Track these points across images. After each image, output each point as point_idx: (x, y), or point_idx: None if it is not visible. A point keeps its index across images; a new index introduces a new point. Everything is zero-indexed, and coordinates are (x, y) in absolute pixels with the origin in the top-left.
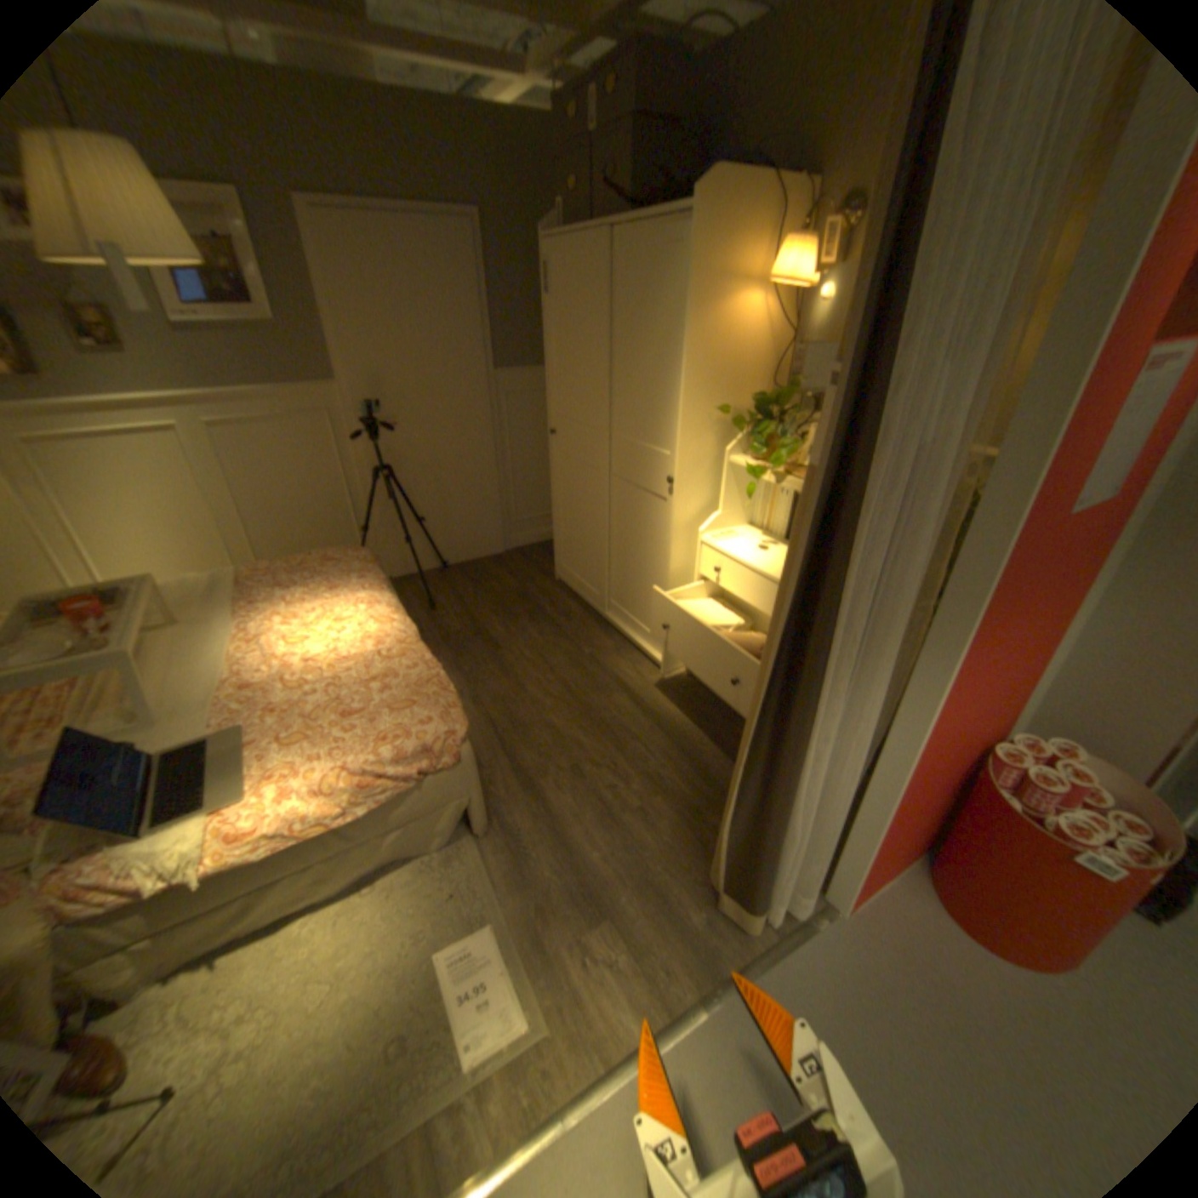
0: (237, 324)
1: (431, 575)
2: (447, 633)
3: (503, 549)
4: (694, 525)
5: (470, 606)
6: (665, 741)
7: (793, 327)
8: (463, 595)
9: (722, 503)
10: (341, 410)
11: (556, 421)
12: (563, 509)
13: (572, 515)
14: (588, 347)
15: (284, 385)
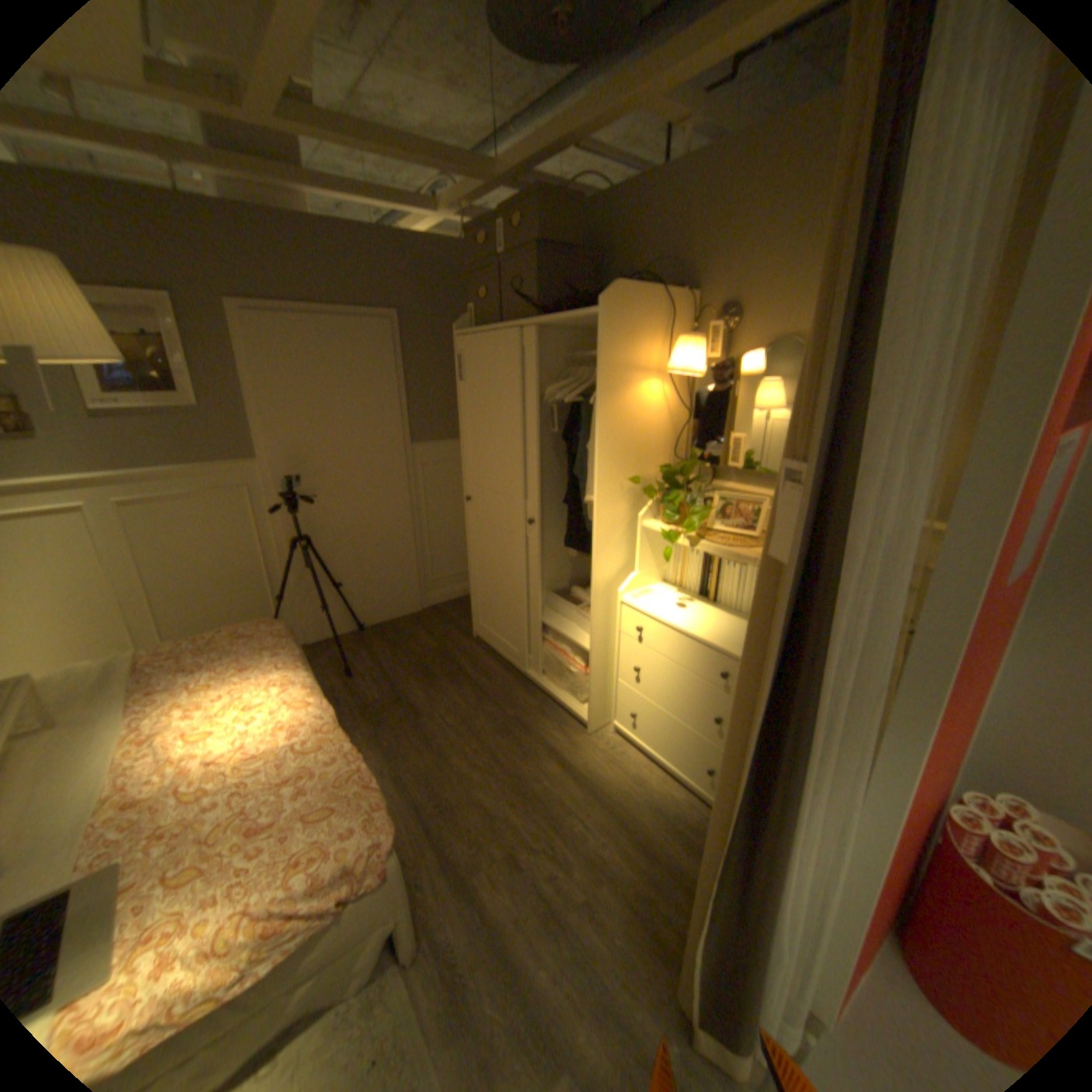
0: (157, 409)
1: (345, 638)
2: (363, 702)
3: (418, 607)
4: (612, 586)
5: (386, 671)
6: (601, 814)
7: (686, 408)
8: (379, 659)
9: (636, 564)
10: (259, 484)
11: (471, 489)
12: (479, 569)
13: (488, 574)
14: (501, 425)
15: (201, 463)
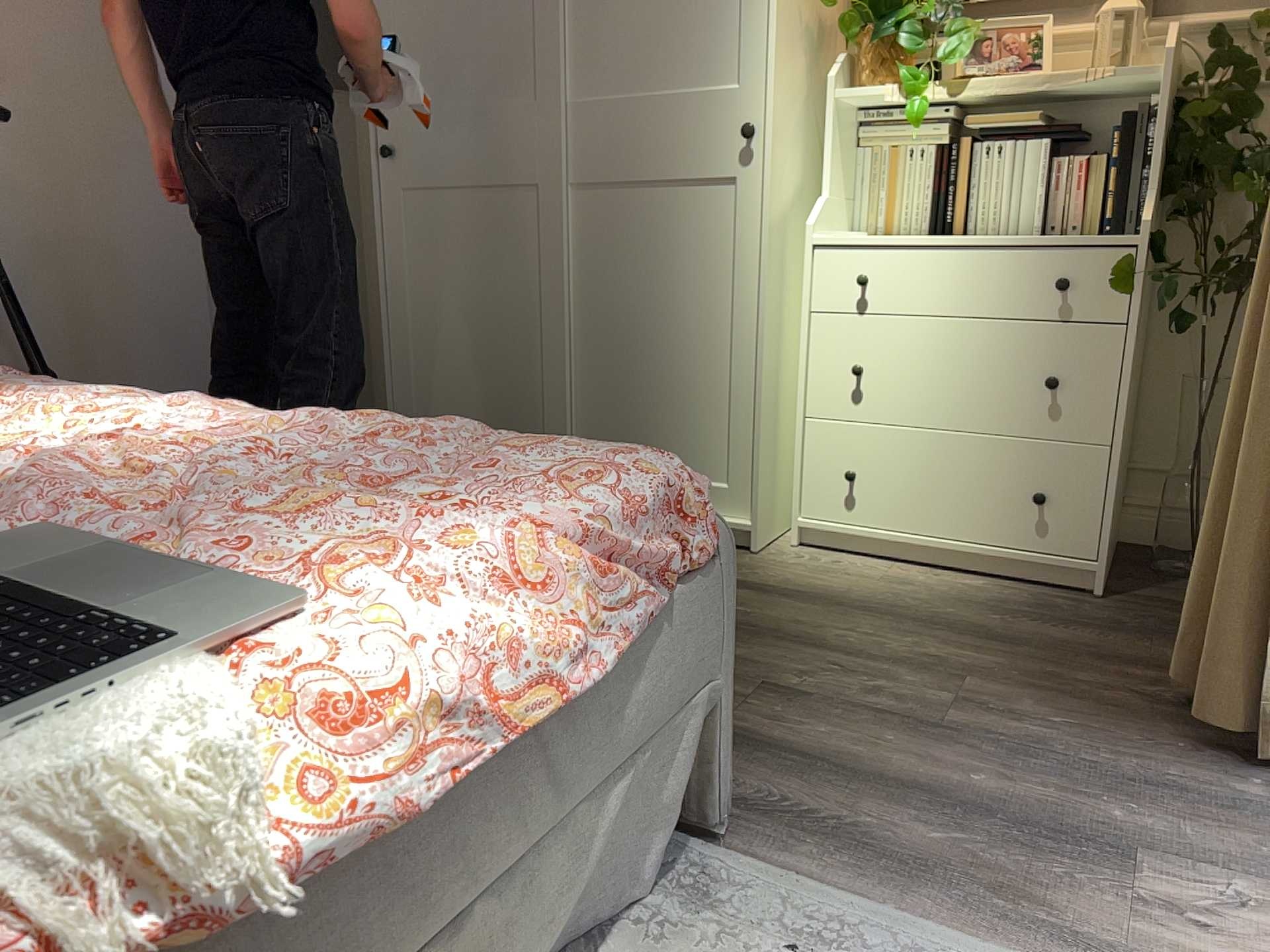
0: None
1: None
2: None
3: None
4: (786, 223)
5: None
6: (874, 622)
7: None
8: None
9: (825, 179)
10: None
11: (393, 129)
12: (415, 314)
13: (446, 316)
14: None
15: None
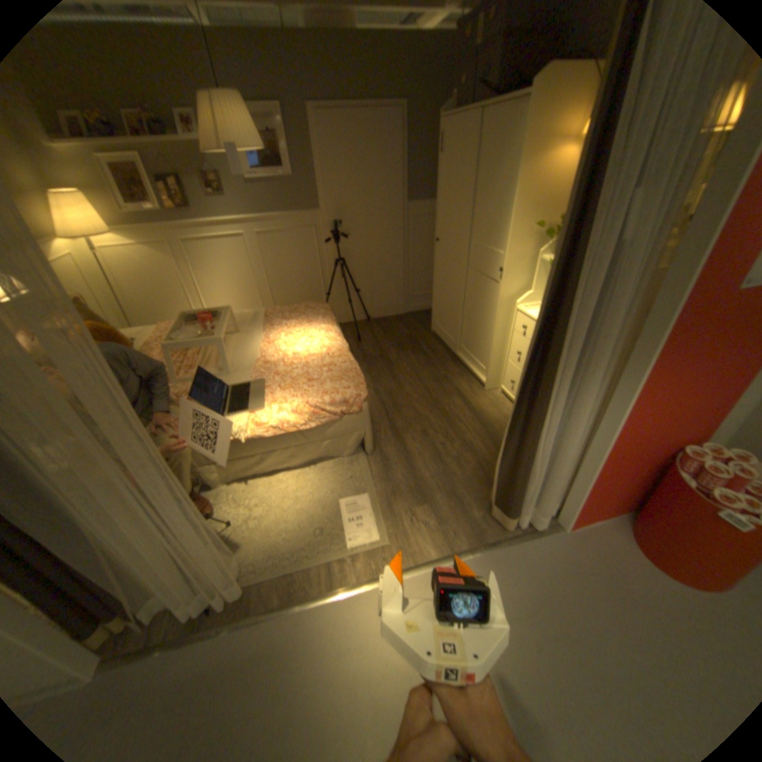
0: (274, 178)
1: (360, 323)
2: (365, 355)
3: (402, 312)
4: (514, 299)
5: (379, 342)
6: (479, 426)
7: None
8: (376, 336)
9: (534, 286)
10: (321, 226)
11: (440, 233)
12: (439, 288)
13: (444, 292)
14: (462, 186)
15: (294, 212)
